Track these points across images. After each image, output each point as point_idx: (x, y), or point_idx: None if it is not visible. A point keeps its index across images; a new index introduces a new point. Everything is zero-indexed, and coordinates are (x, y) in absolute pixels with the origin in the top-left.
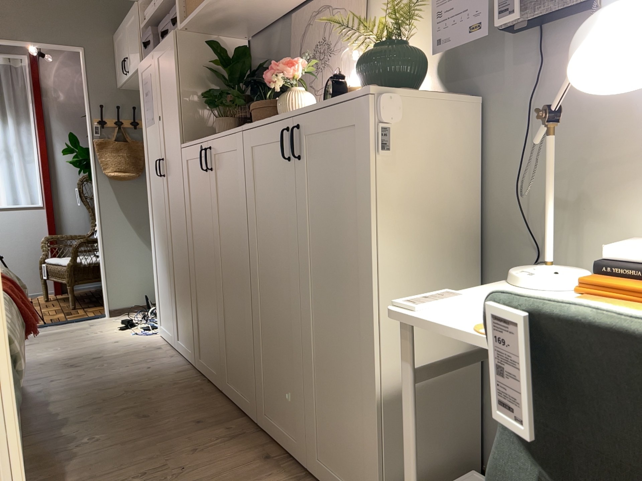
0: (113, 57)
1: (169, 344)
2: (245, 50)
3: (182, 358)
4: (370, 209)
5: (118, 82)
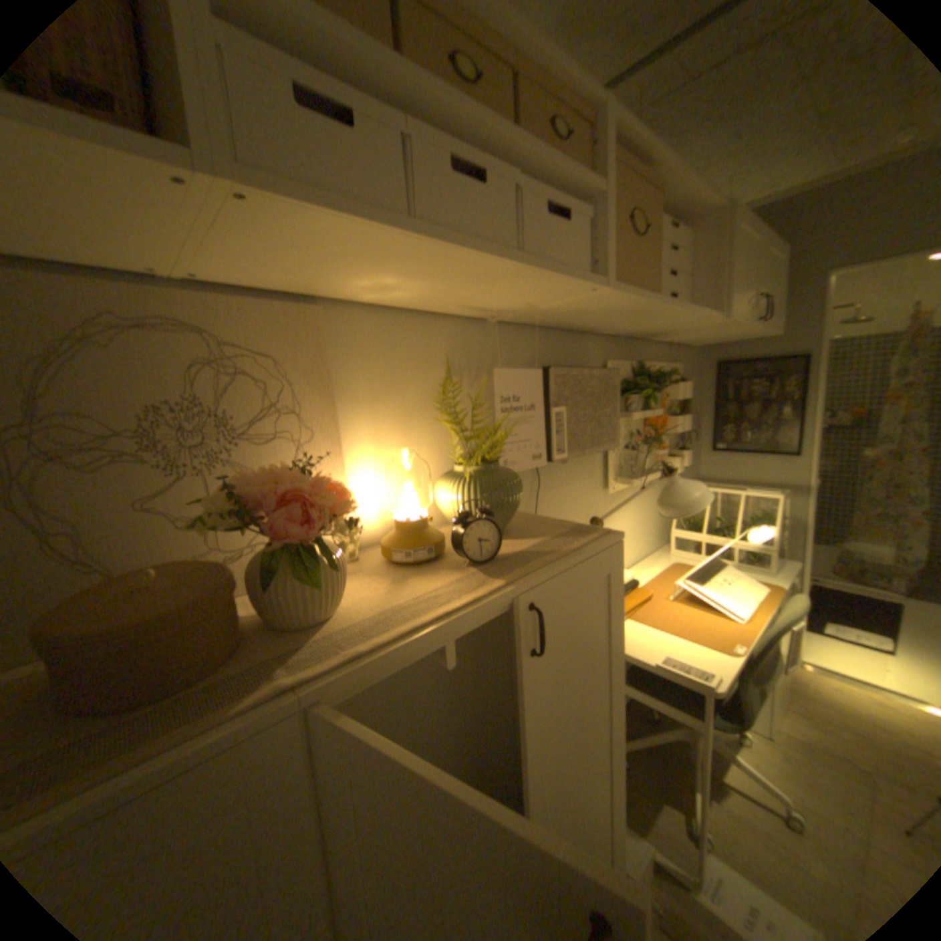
0: None
1: None
2: None
3: None
4: (620, 645)
5: None
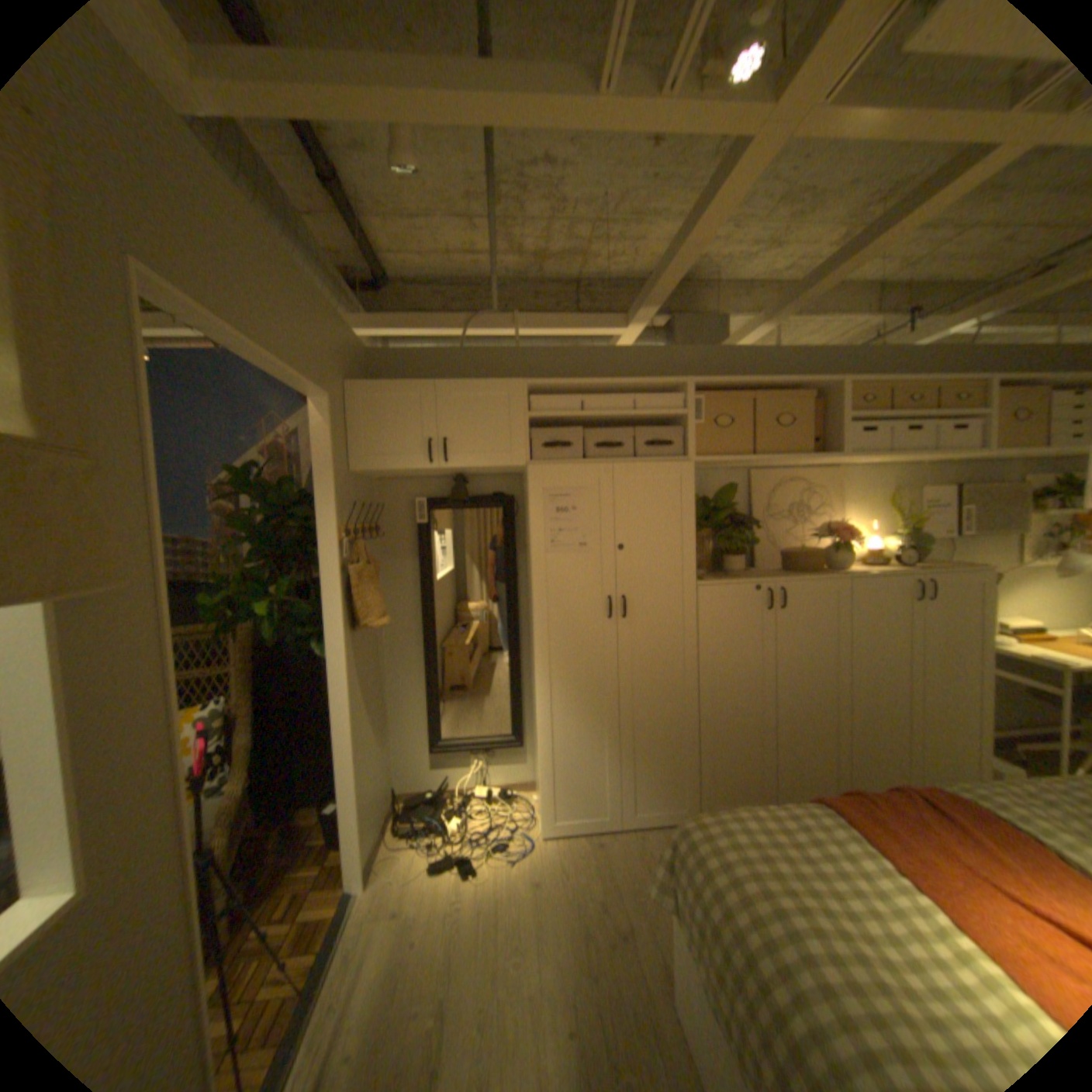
0: (345, 418)
1: (591, 837)
2: (727, 492)
3: (656, 830)
4: (992, 626)
5: (362, 463)
